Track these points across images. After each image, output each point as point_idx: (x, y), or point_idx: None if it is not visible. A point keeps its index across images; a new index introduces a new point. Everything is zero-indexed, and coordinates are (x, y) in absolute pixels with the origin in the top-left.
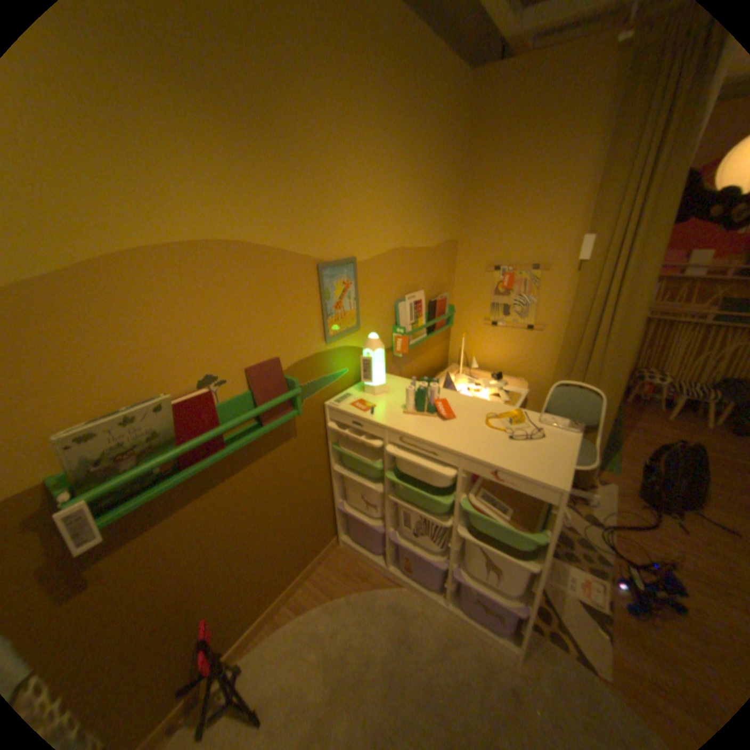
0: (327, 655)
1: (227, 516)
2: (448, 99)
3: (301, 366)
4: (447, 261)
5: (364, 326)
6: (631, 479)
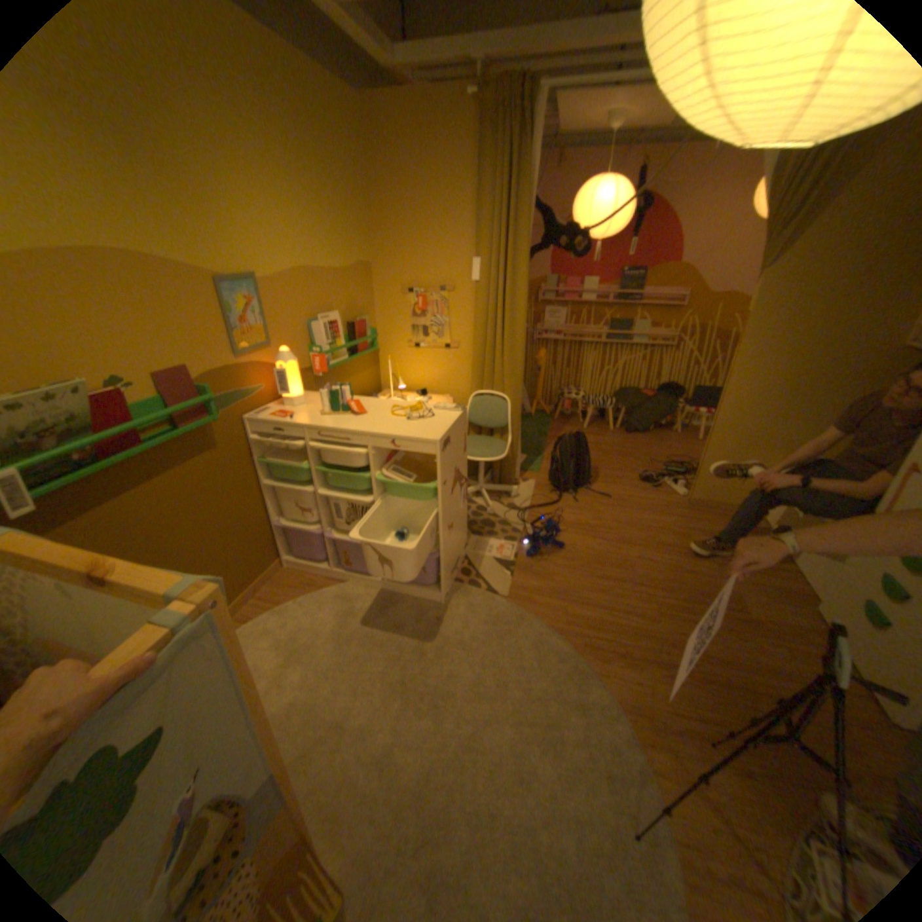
0: (278, 640)
1: (152, 519)
2: (334, 121)
3: (210, 378)
4: (361, 284)
5: (274, 344)
6: (545, 474)
